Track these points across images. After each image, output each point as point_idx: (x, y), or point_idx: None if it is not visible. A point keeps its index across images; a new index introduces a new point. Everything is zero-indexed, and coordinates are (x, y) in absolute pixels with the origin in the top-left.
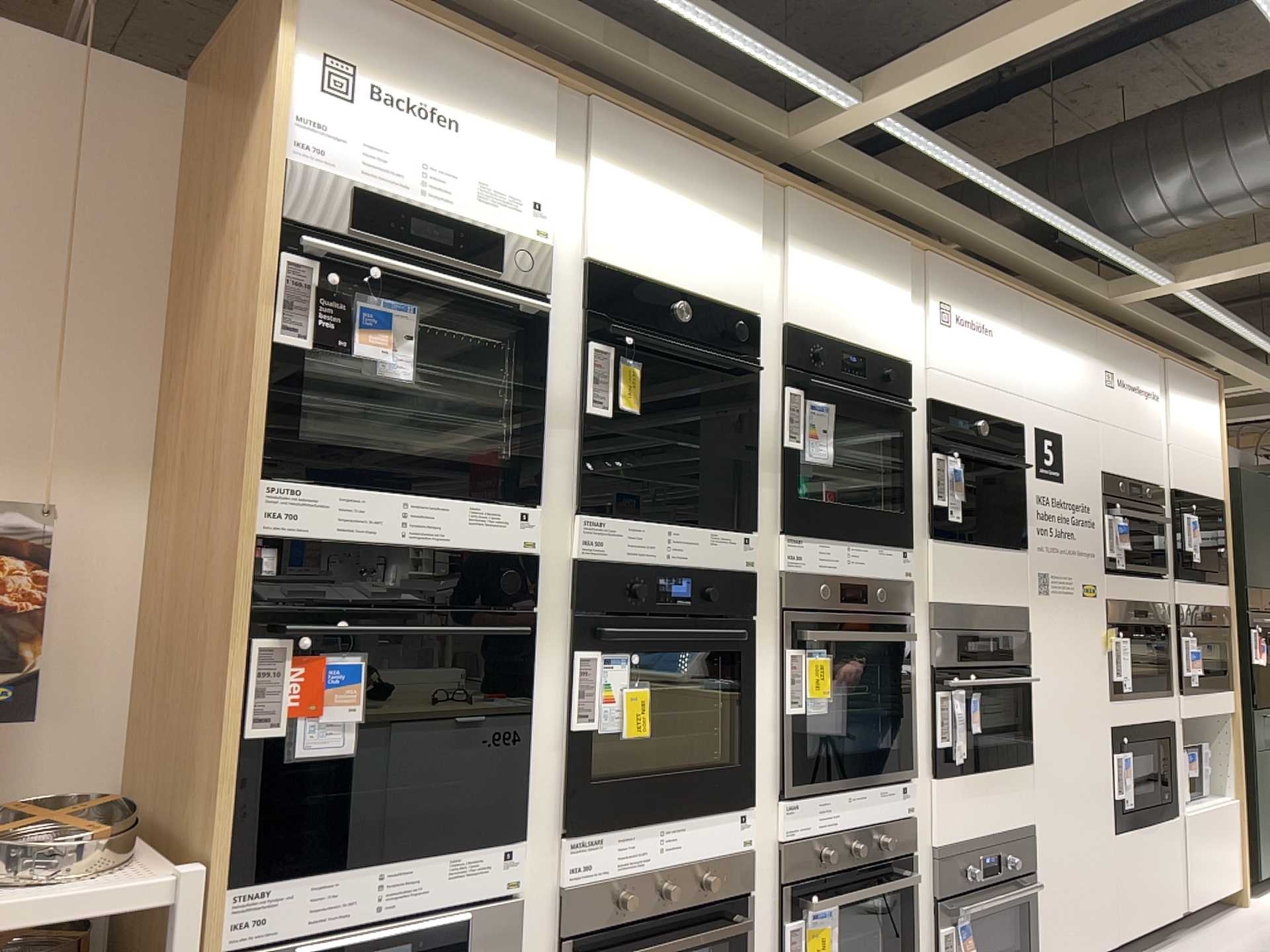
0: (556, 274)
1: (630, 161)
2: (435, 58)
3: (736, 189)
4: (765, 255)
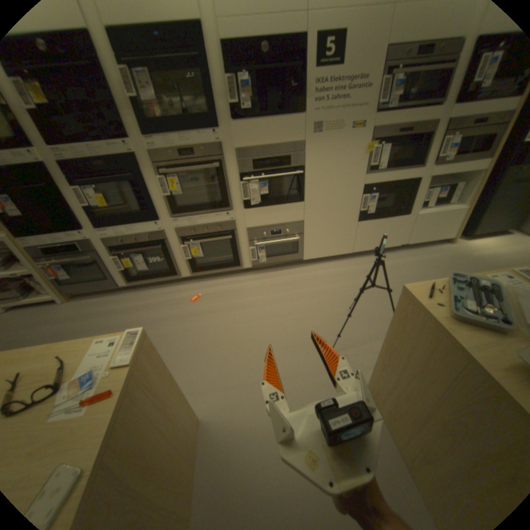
0: None
1: None
2: None
3: None
4: None
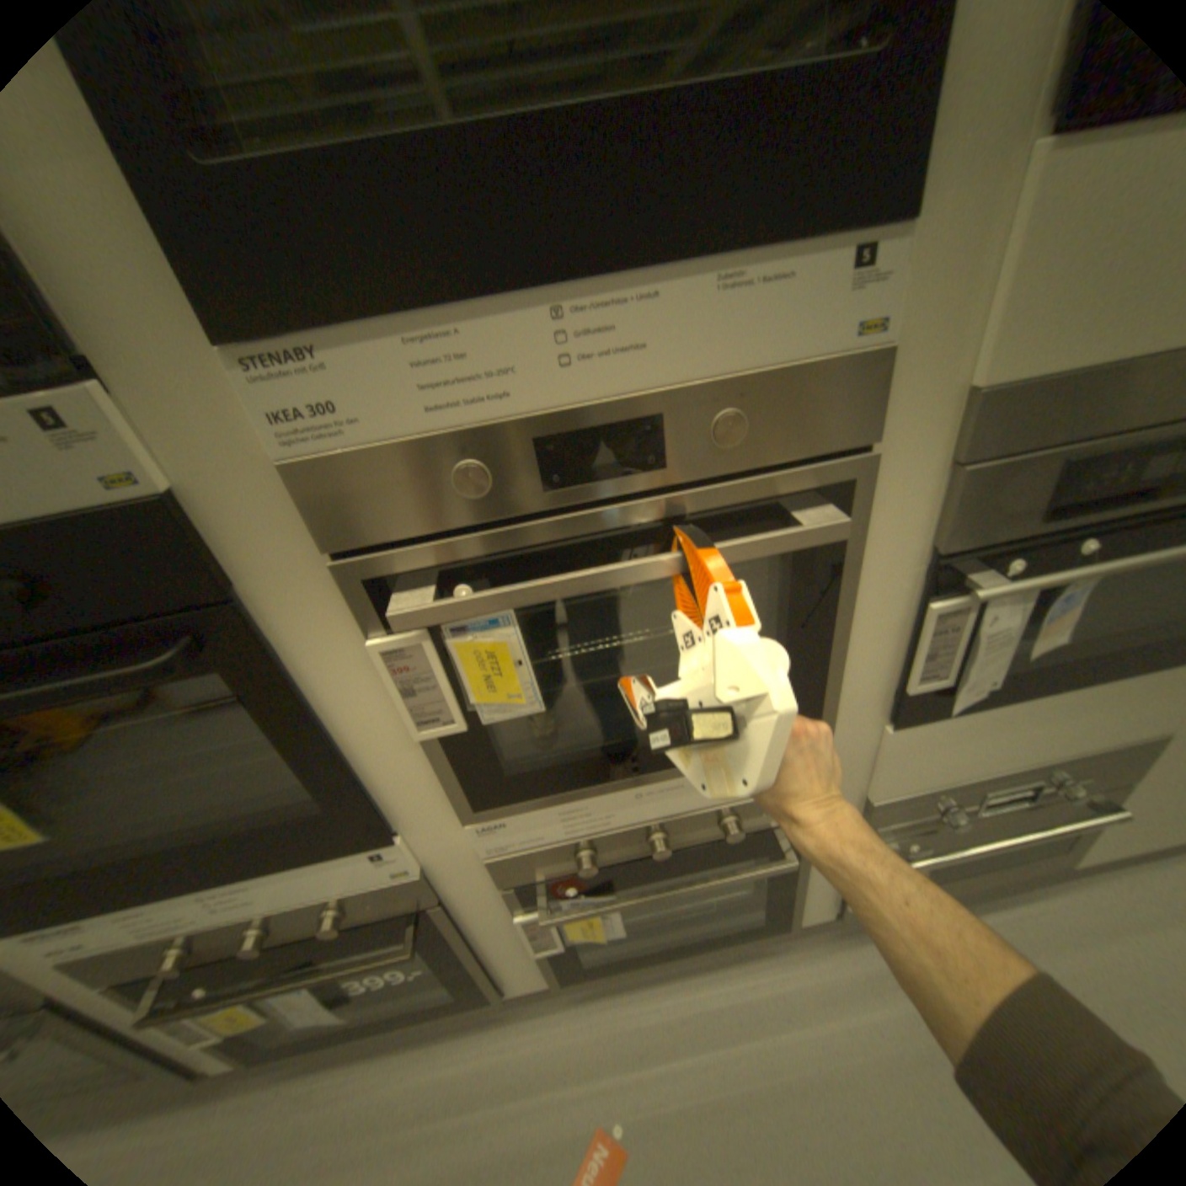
0: None
1: None
2: None
3: None
4: None
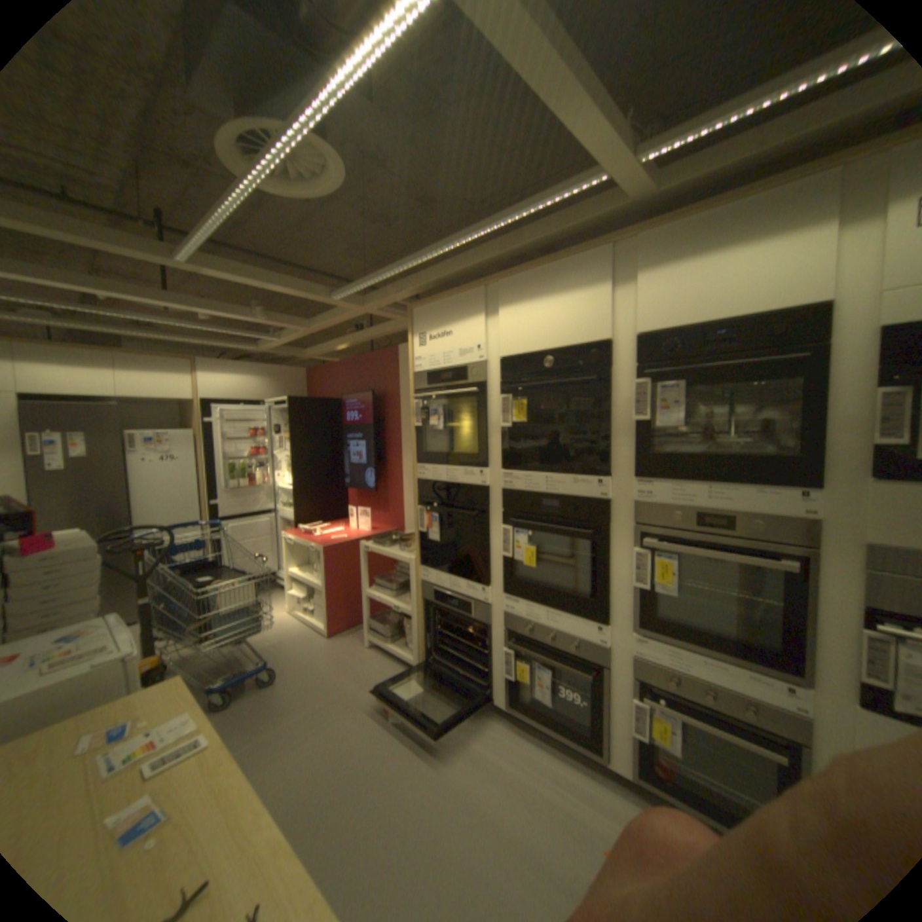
0: (486, 368)
1: (515, 292)
2: (438, 307)
3: (589, 258)
4: (624, 285)
